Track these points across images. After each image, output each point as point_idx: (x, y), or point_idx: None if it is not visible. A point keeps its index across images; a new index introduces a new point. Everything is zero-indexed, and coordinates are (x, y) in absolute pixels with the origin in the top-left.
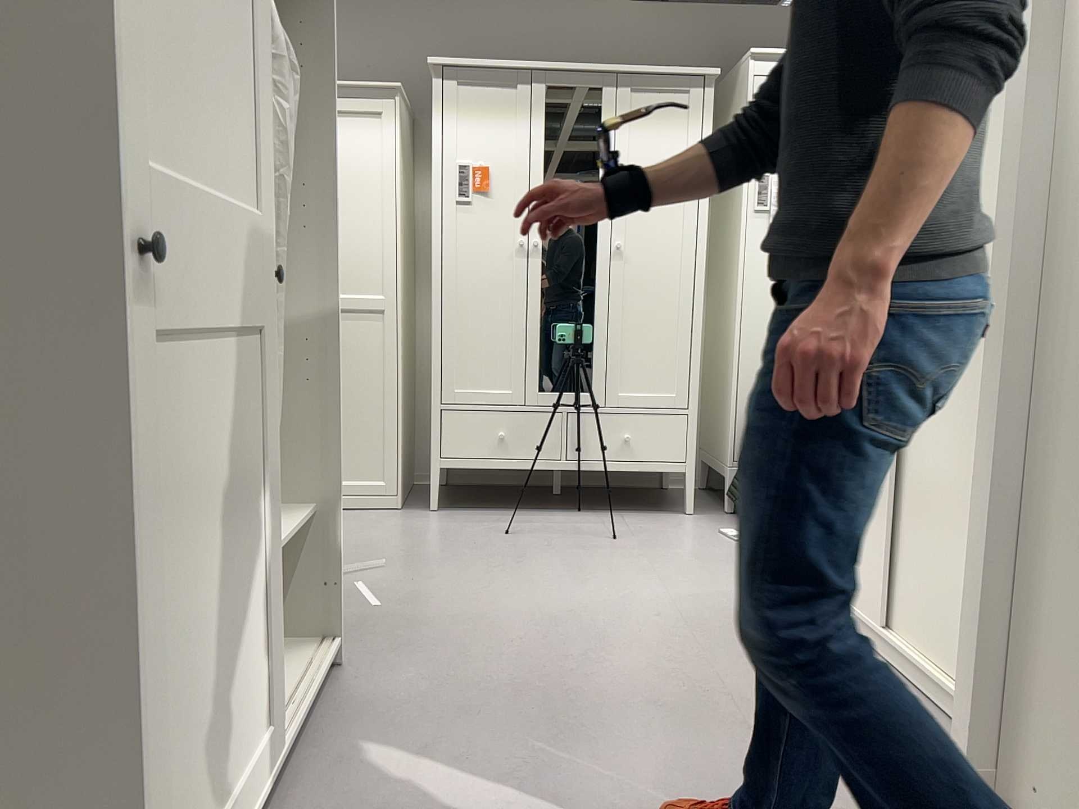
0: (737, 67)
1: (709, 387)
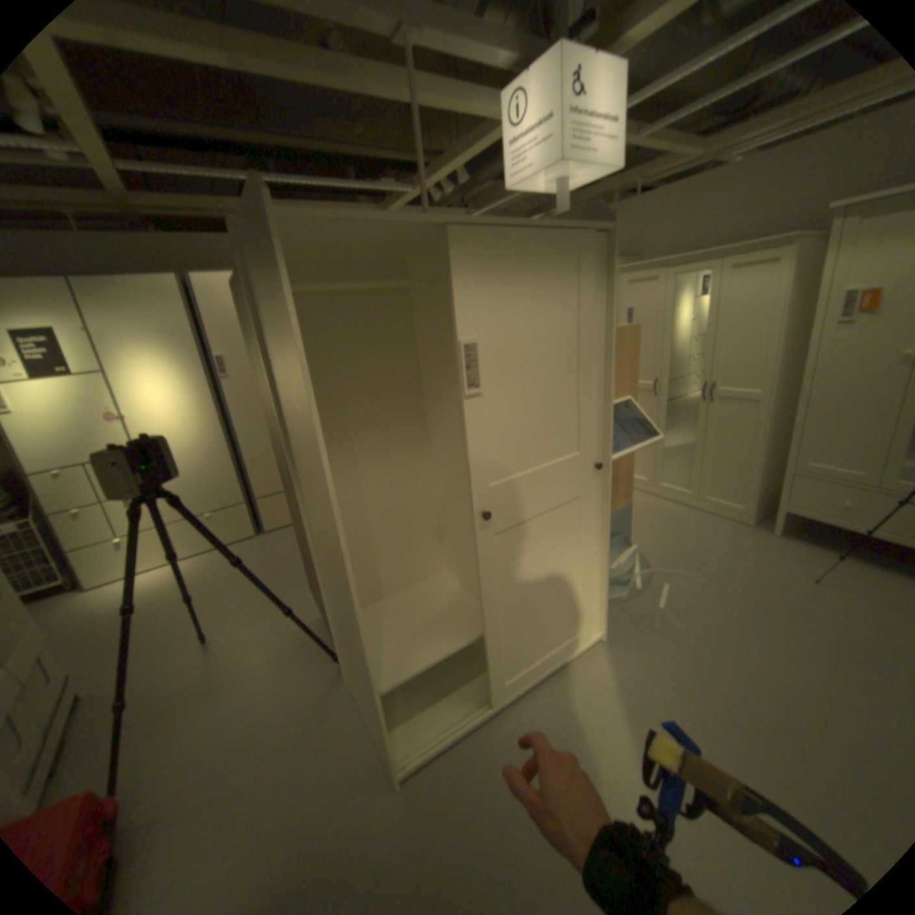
0: None
1: None
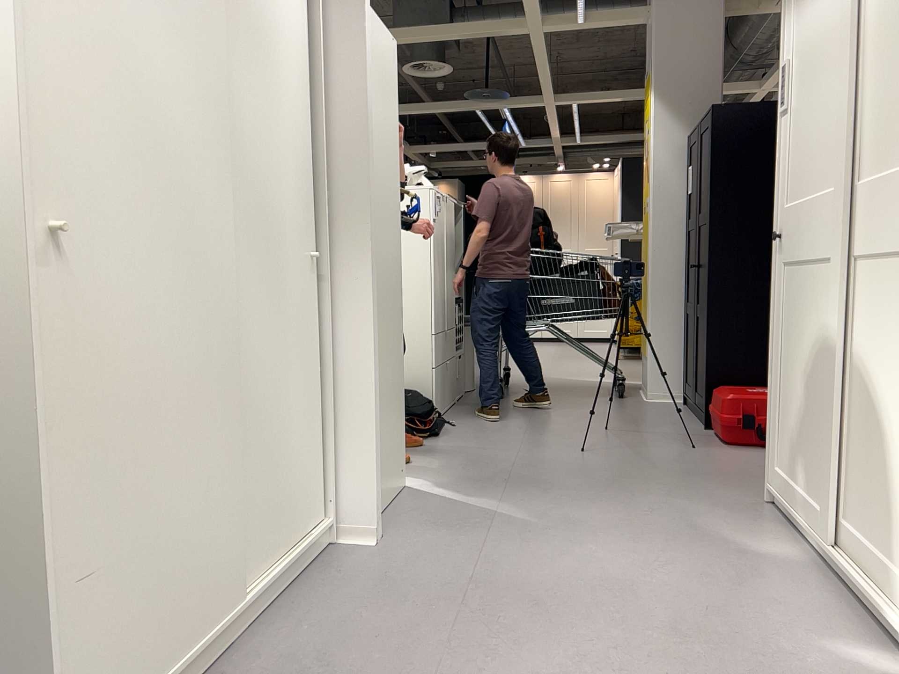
0: None
1: None
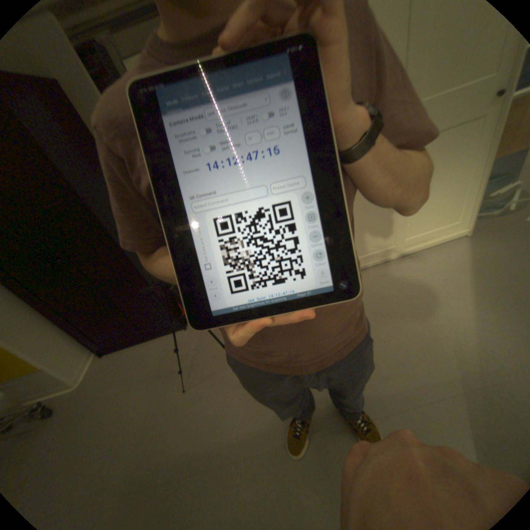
0: None
1: None
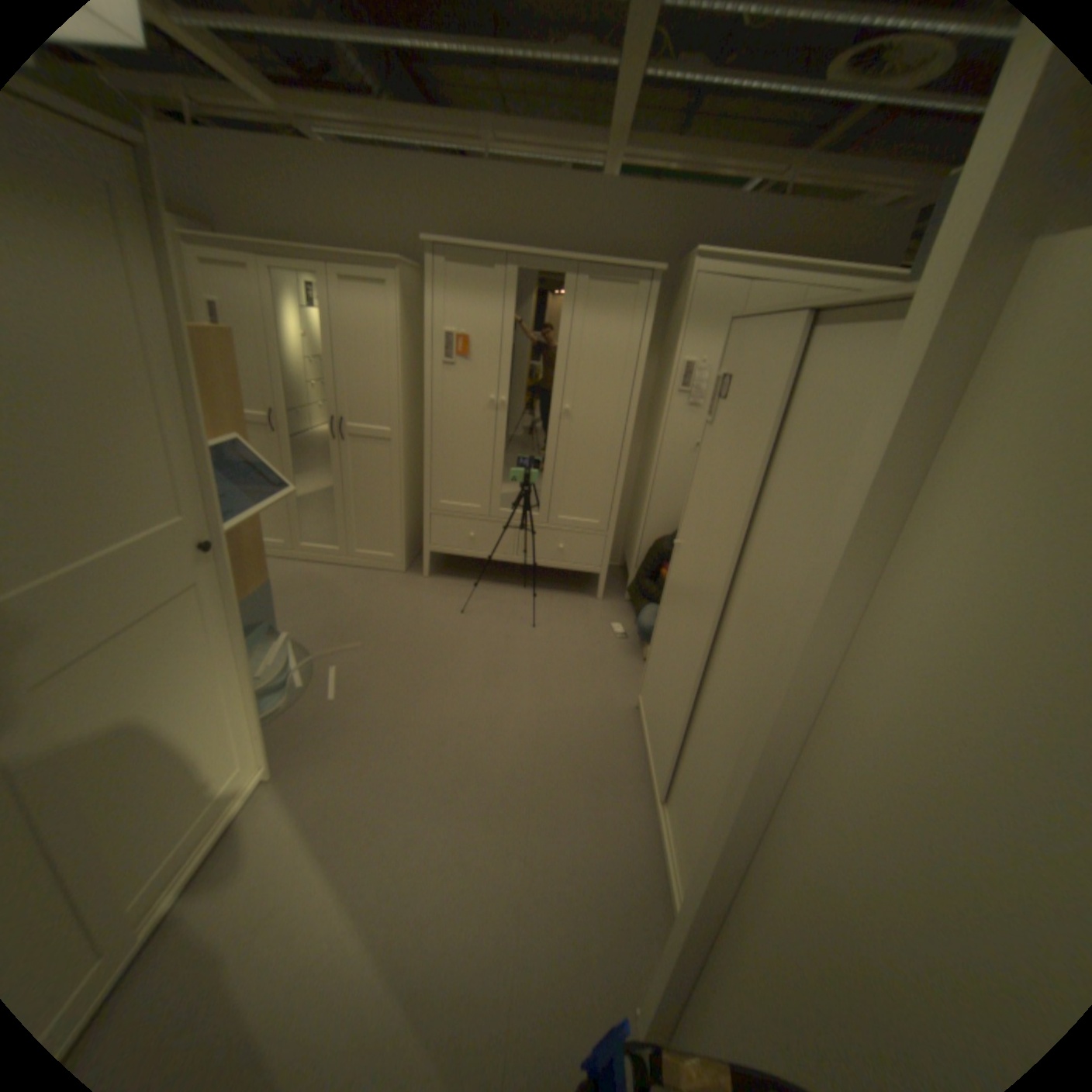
0: (688, 259)
1: (632, 506)
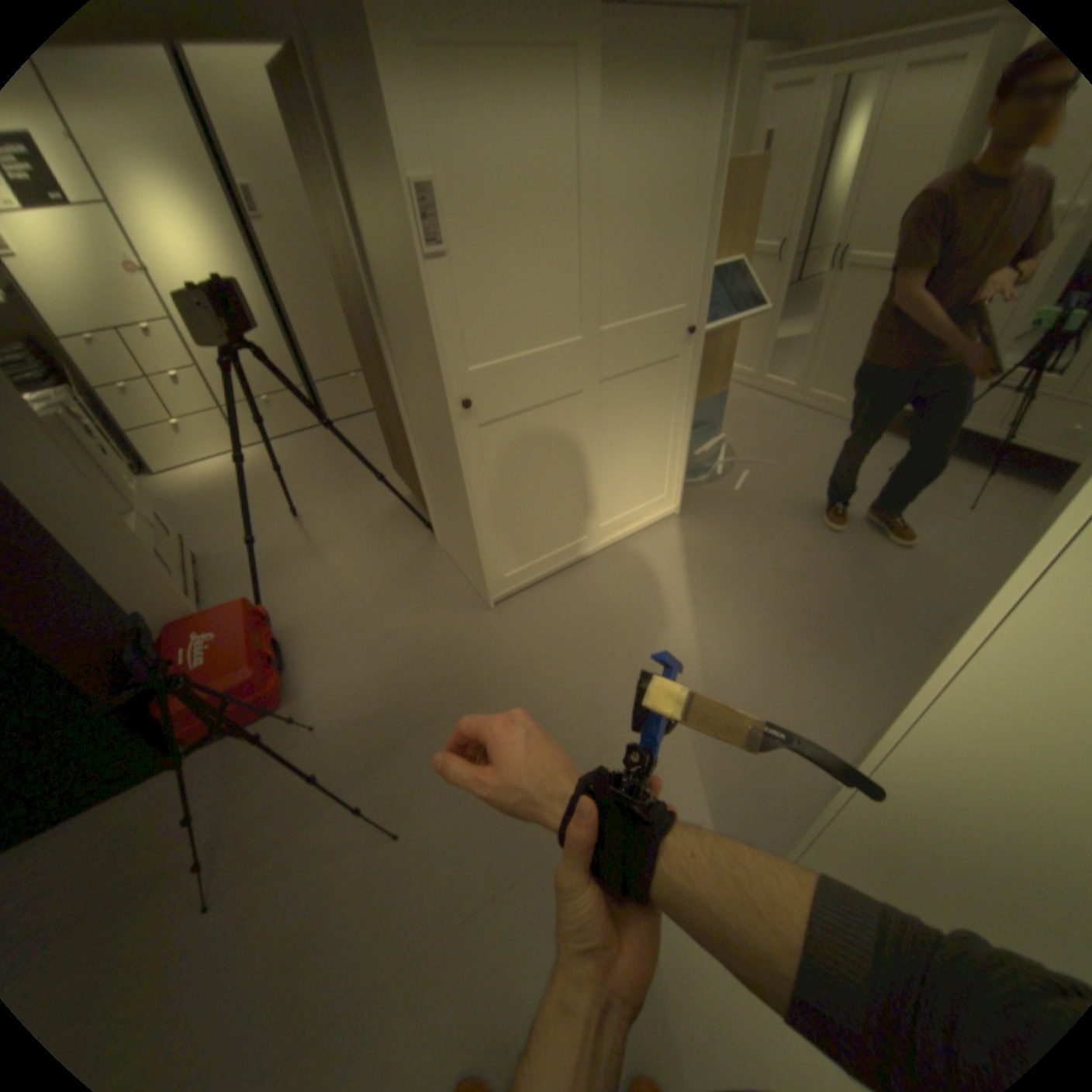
0: None
1: None
